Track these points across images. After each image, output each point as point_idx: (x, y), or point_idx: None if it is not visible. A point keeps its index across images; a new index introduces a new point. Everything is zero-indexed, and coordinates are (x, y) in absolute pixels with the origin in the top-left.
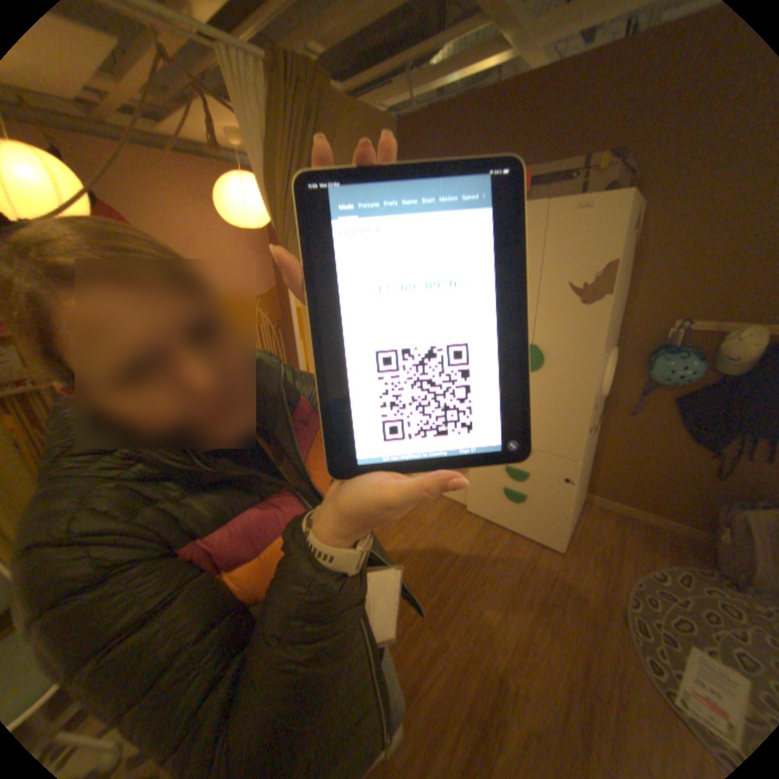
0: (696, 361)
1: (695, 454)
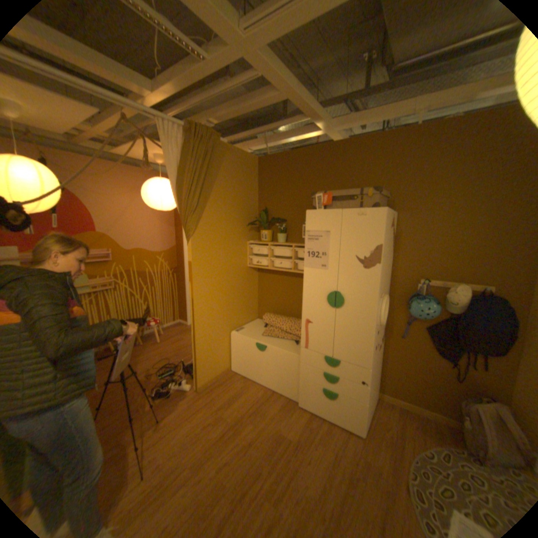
0: (434, 304)
1: (442, 365)
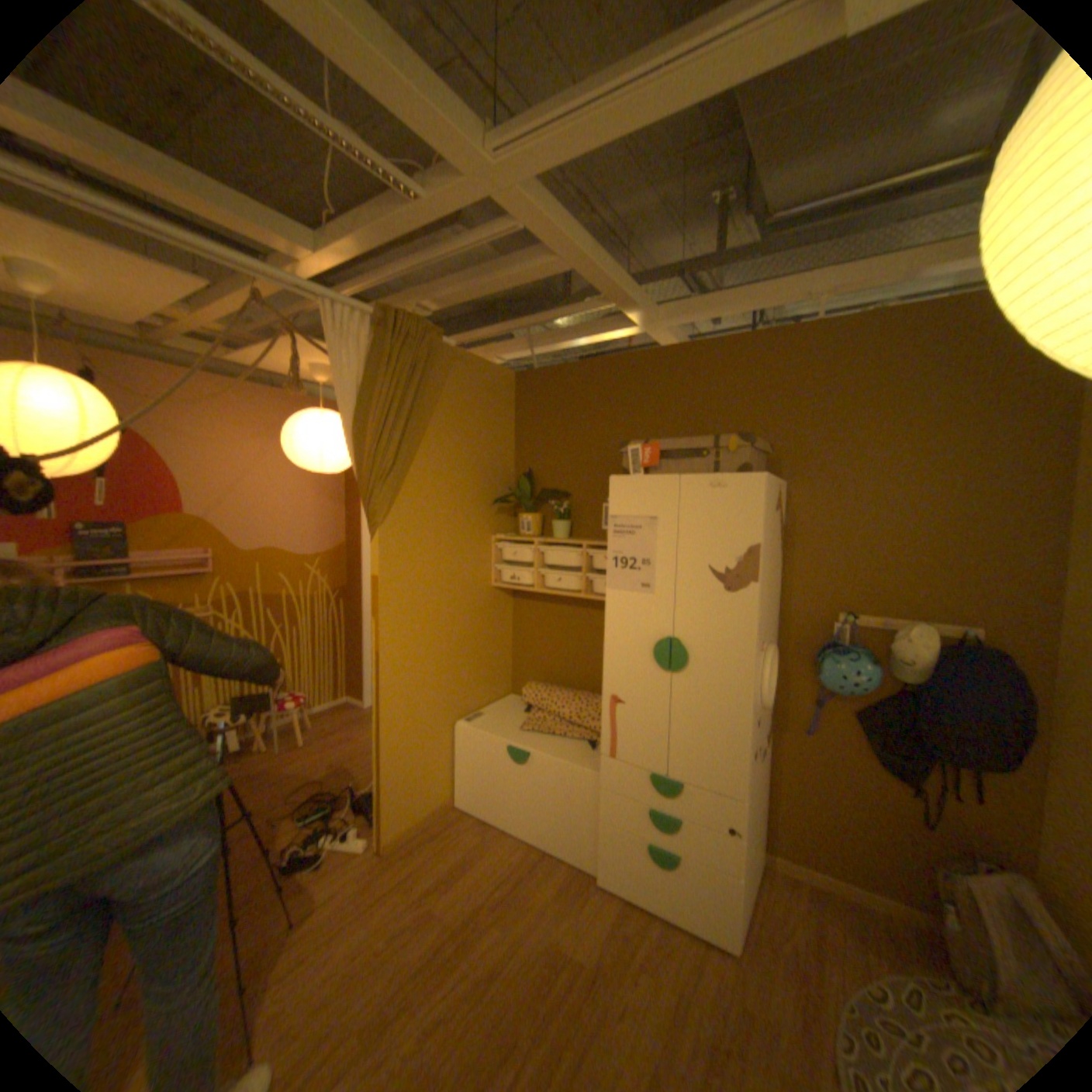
0: (868, 665)
1: (892, 791)
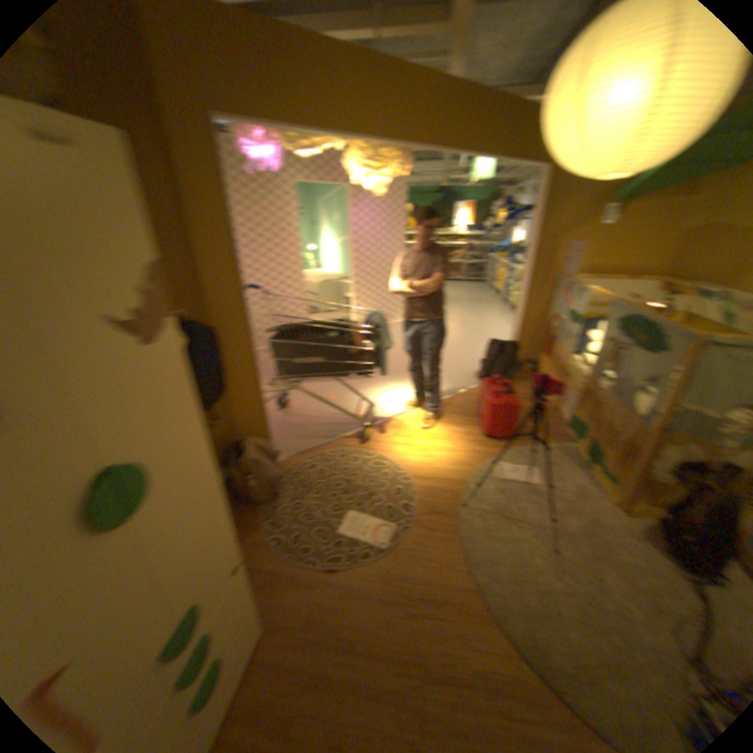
0: None
1: None
